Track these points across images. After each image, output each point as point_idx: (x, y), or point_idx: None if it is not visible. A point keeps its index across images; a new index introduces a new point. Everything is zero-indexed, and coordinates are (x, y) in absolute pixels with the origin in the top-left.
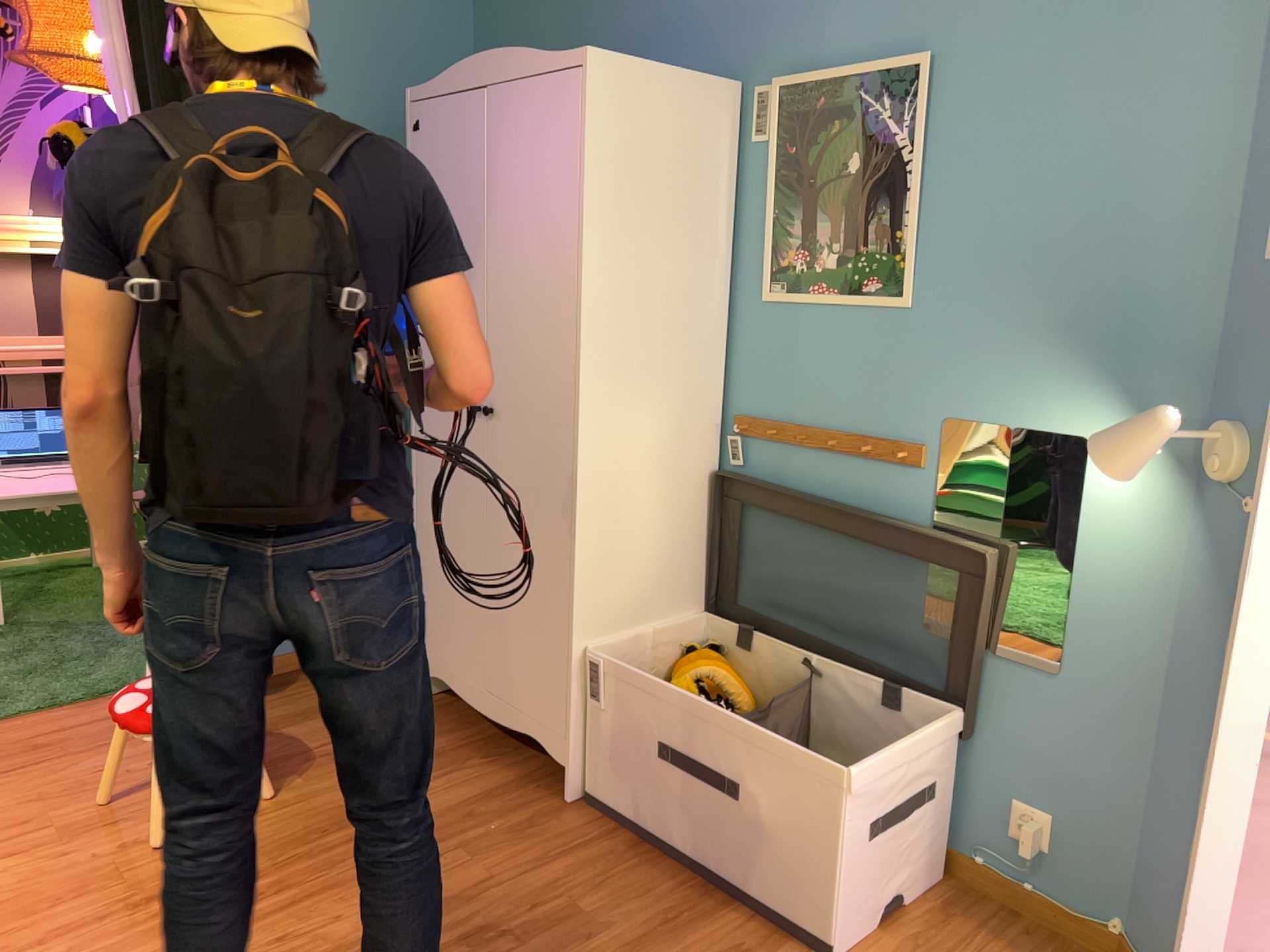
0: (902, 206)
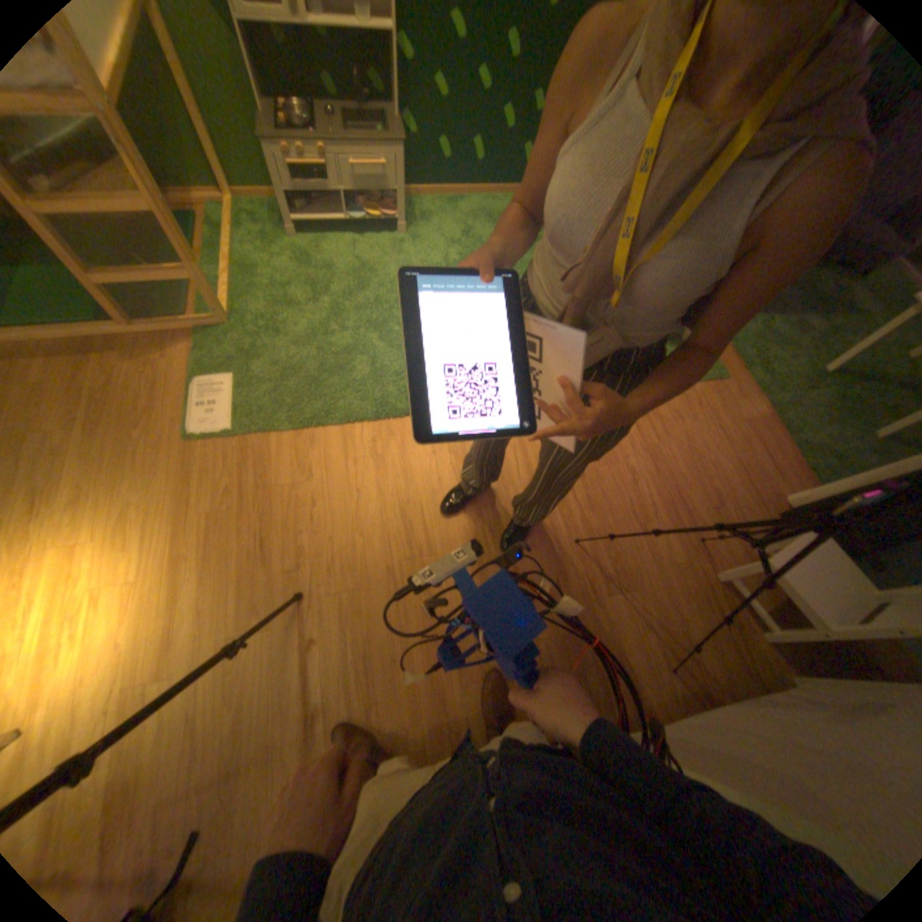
0: None
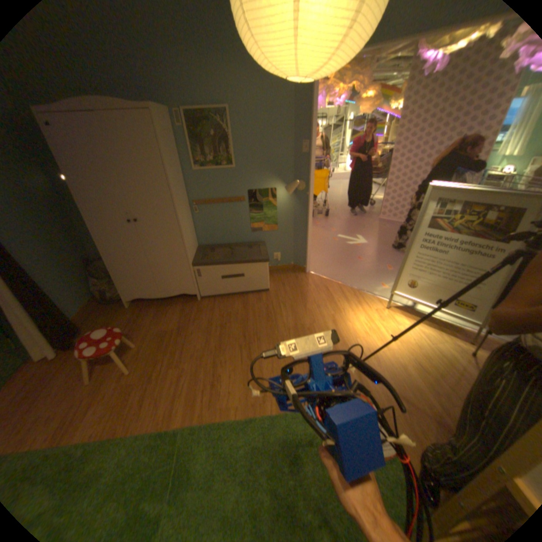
0: (227, 142)
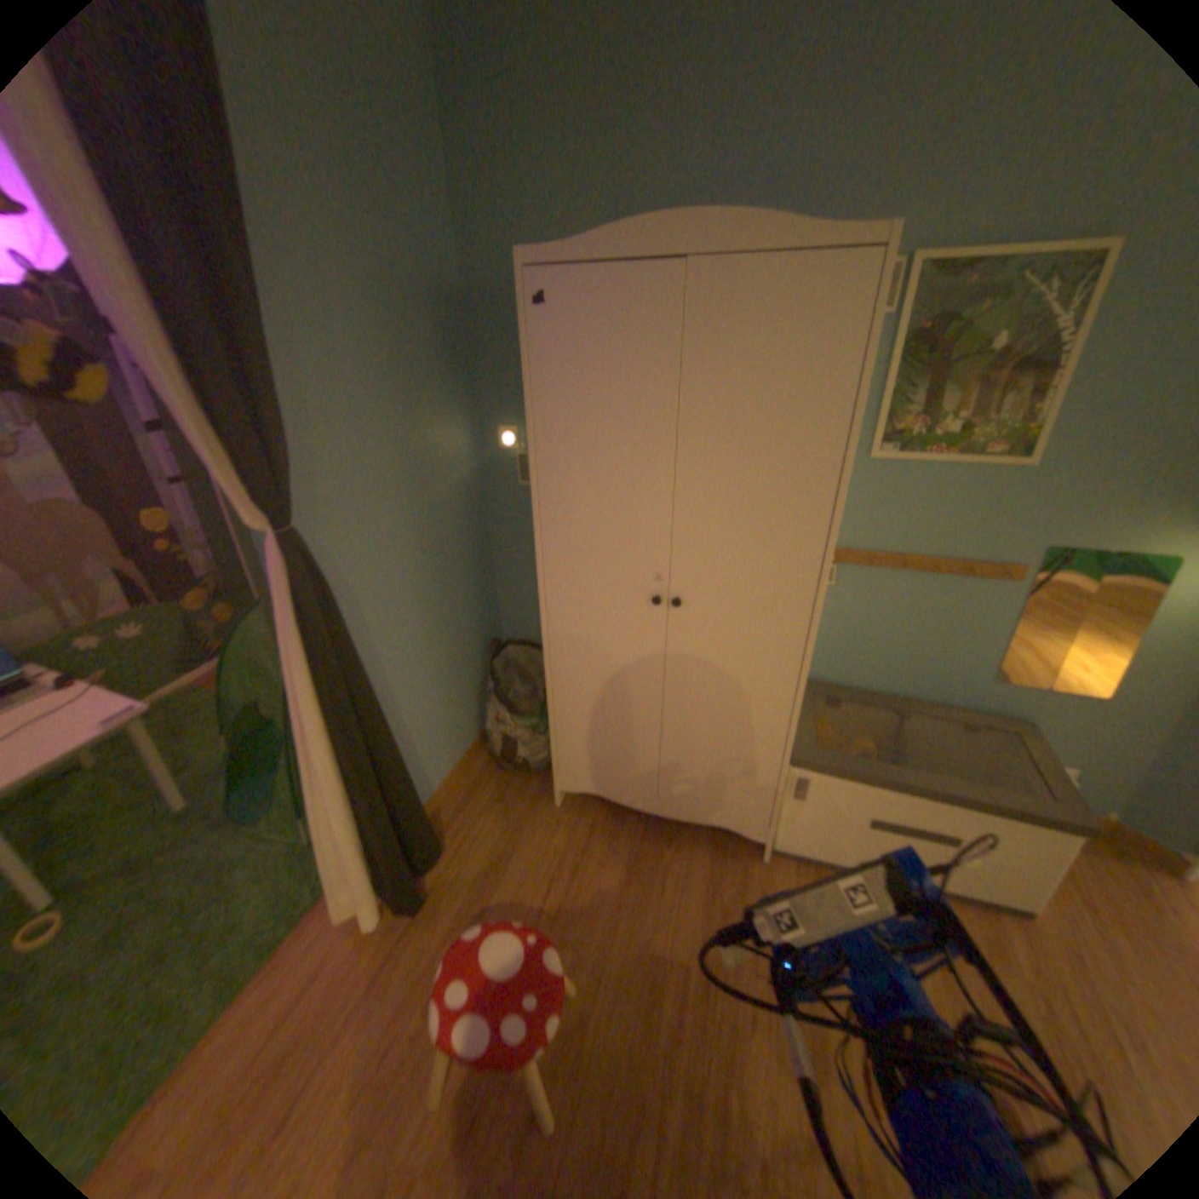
0: (1052, 378)
